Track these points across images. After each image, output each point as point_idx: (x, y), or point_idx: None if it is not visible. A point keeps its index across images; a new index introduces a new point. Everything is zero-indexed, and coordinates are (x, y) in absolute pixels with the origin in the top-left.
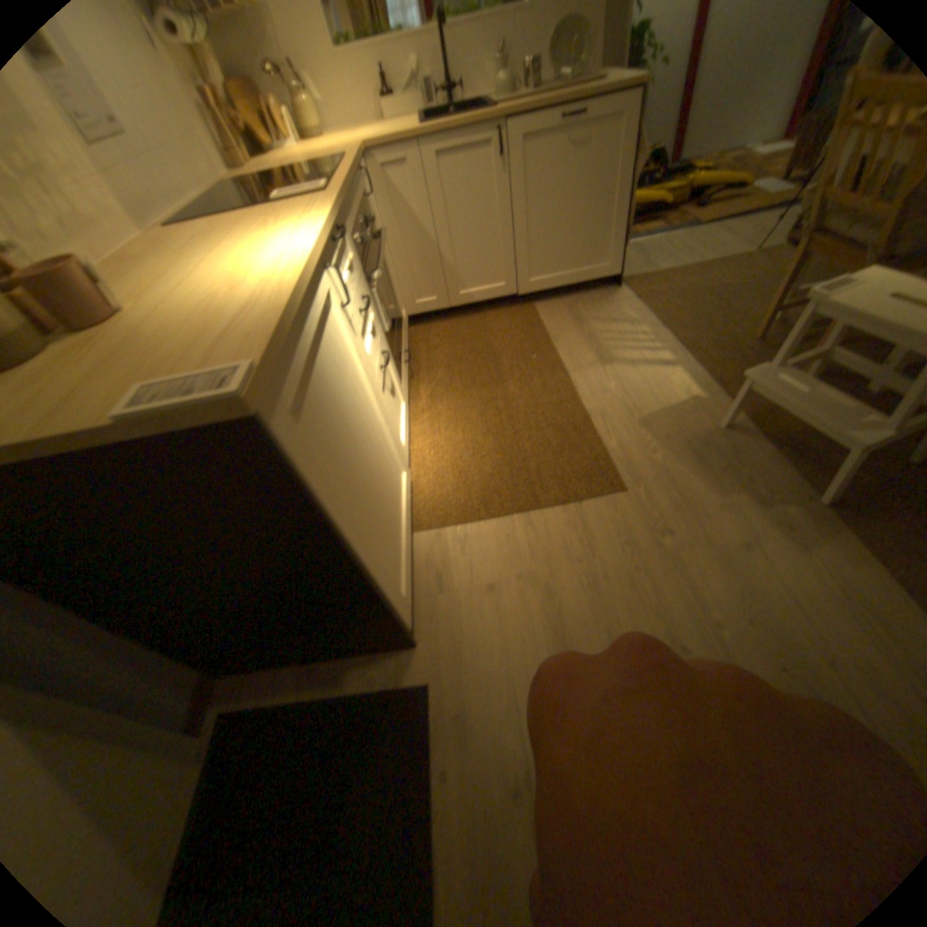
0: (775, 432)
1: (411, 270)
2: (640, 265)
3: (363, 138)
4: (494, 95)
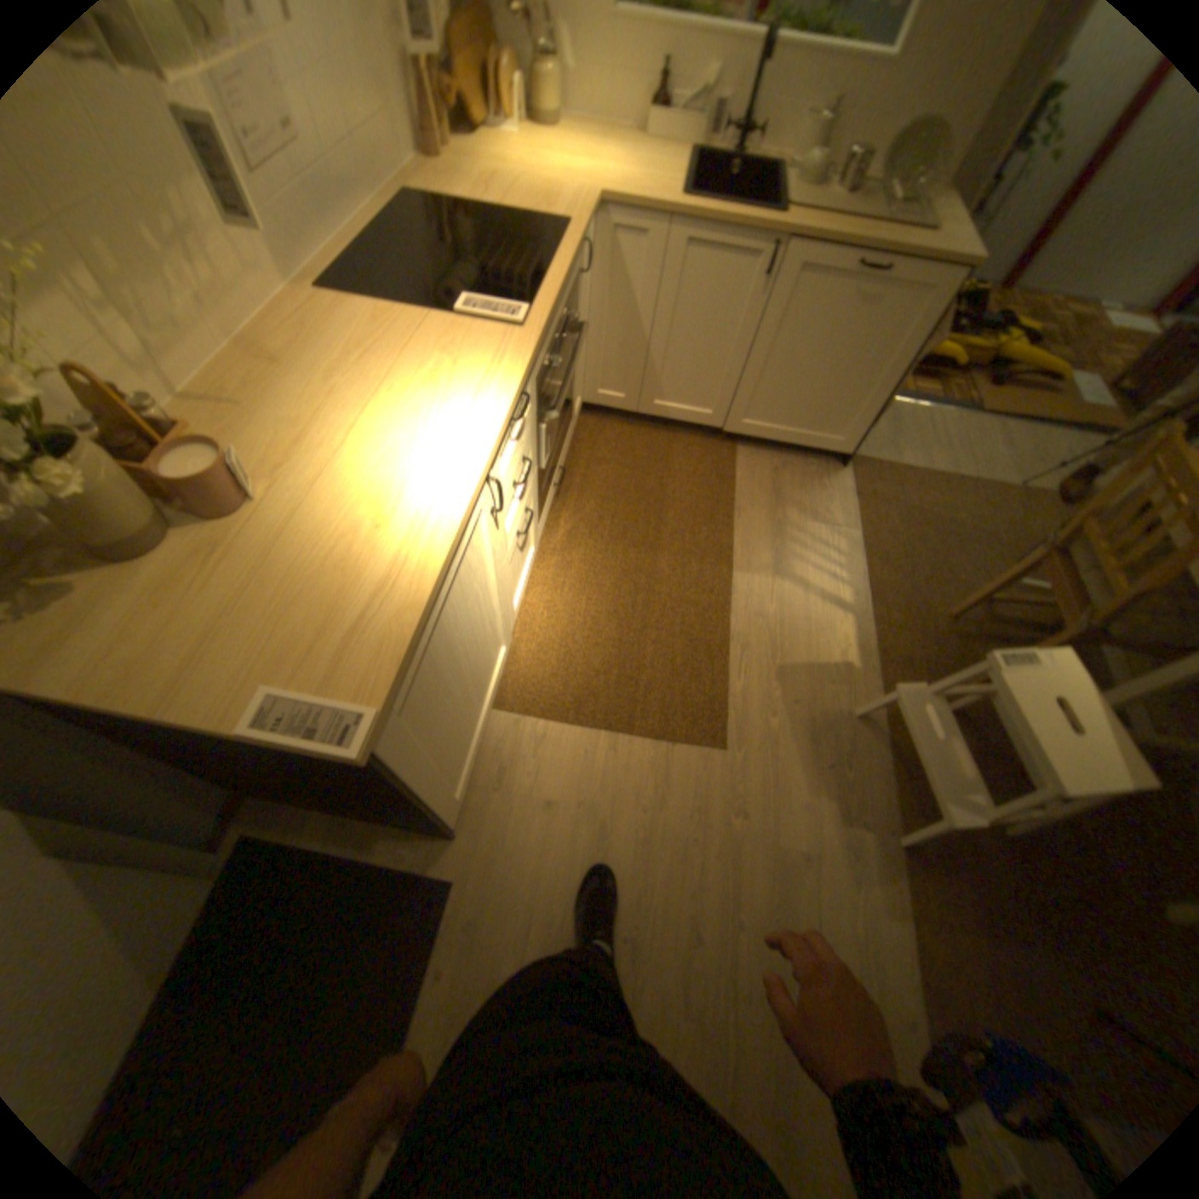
0: (904, 742)
1: (607, 354)
2: (885, 441)
3: (605, 178)
4: (800, 159)
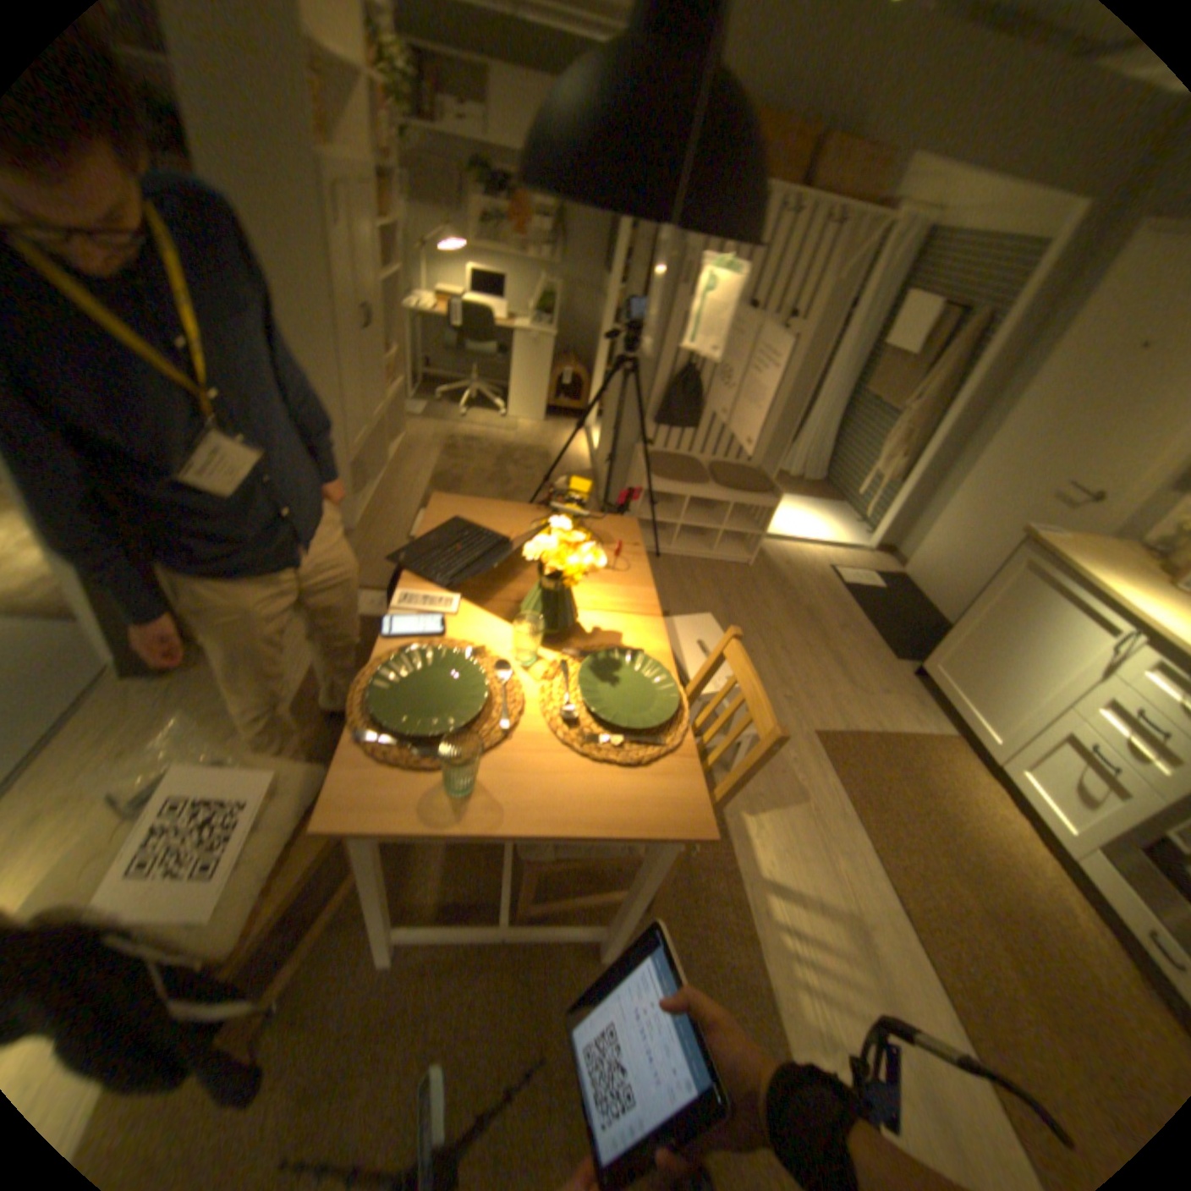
0: None
1: None
2: None
3: None
4: None
